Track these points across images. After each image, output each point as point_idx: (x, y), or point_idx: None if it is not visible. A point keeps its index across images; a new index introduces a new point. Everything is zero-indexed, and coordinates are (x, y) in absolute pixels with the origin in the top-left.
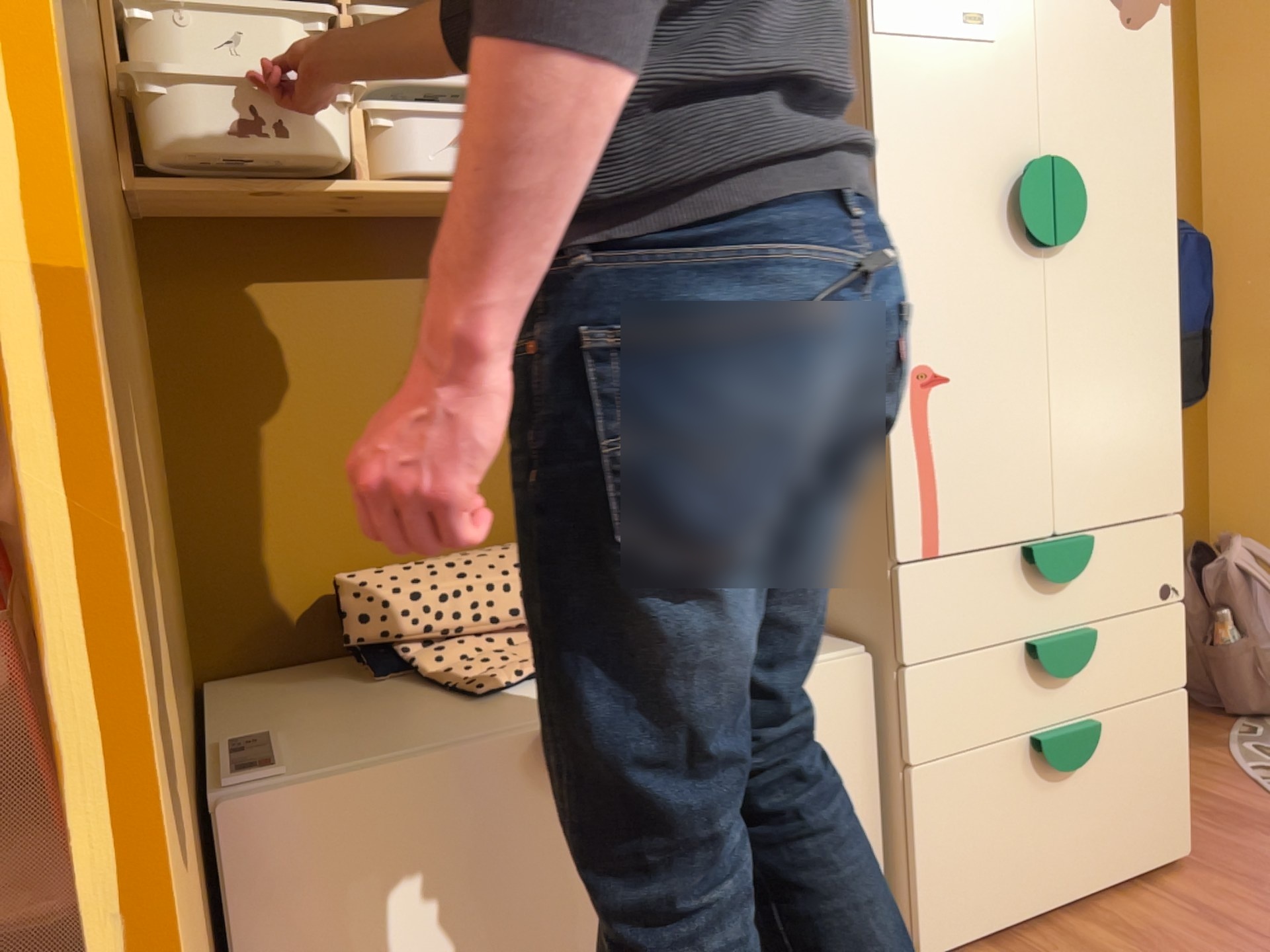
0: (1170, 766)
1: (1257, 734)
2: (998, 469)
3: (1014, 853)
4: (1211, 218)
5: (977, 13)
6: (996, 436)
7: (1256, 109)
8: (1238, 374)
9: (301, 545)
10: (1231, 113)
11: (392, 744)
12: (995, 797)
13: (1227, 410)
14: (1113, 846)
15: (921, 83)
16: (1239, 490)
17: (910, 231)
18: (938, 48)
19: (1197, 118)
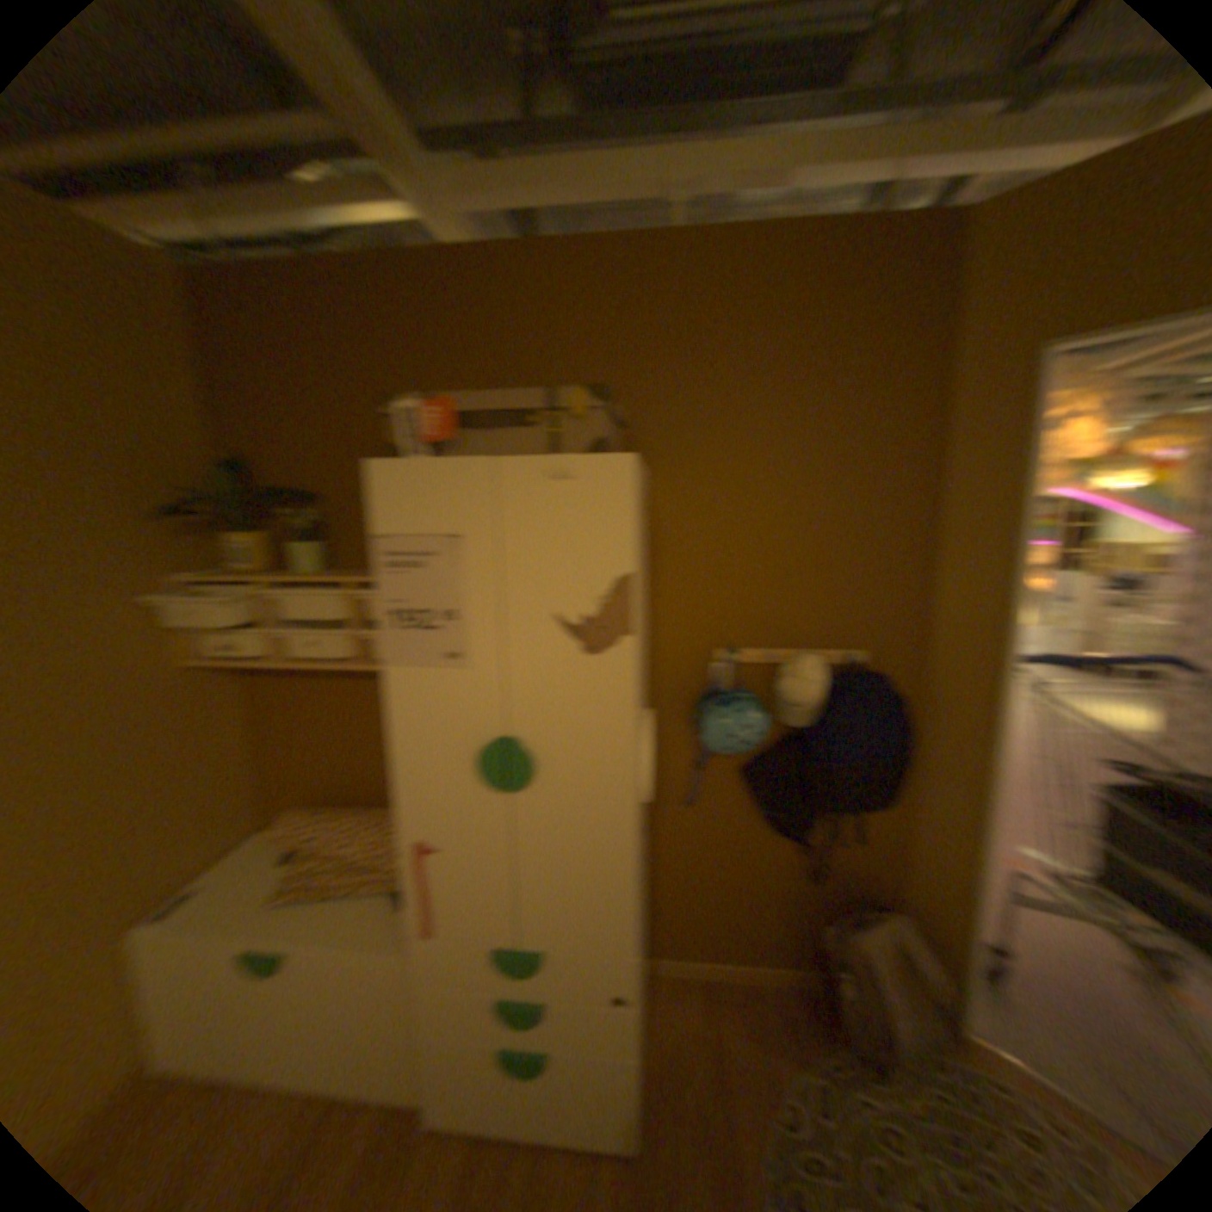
0: (613, 1102)
1: (827, 1081)
2: (467, 906)
3: (481, 1103)
4: (933, 673)
5: (449, 653)
6: (466, 888)
7: (979, 598)
8: (939, 798)
9: (287, 787)
10: (958, 596)
11: (196, 930)
12: (467, 1071)
13: (927, 820)
14: (560, 1127)
15: (410, 693)
16: (929, 882)
17: (404, 772)
18: (422, 673)
19: (930, 593)
